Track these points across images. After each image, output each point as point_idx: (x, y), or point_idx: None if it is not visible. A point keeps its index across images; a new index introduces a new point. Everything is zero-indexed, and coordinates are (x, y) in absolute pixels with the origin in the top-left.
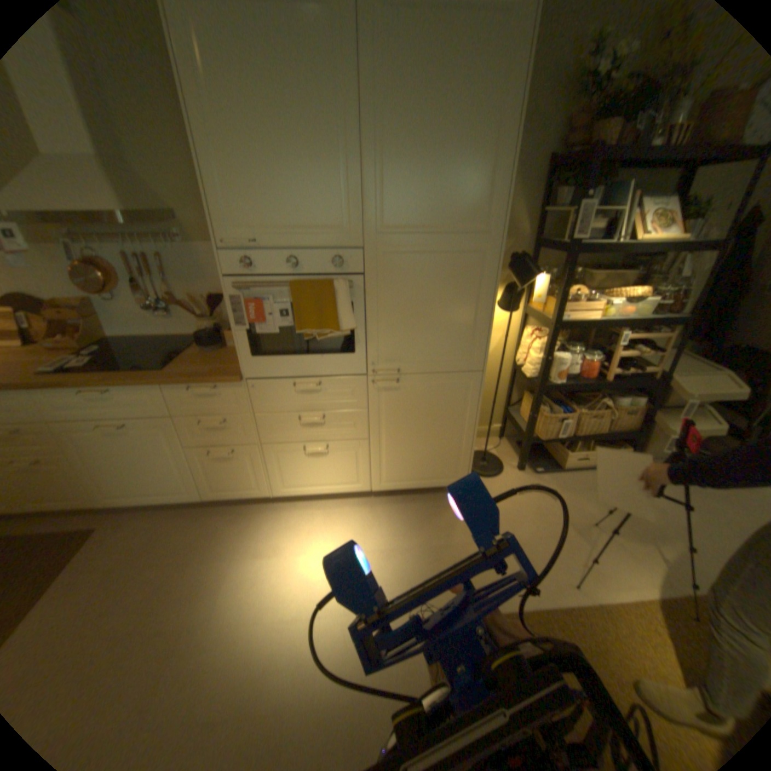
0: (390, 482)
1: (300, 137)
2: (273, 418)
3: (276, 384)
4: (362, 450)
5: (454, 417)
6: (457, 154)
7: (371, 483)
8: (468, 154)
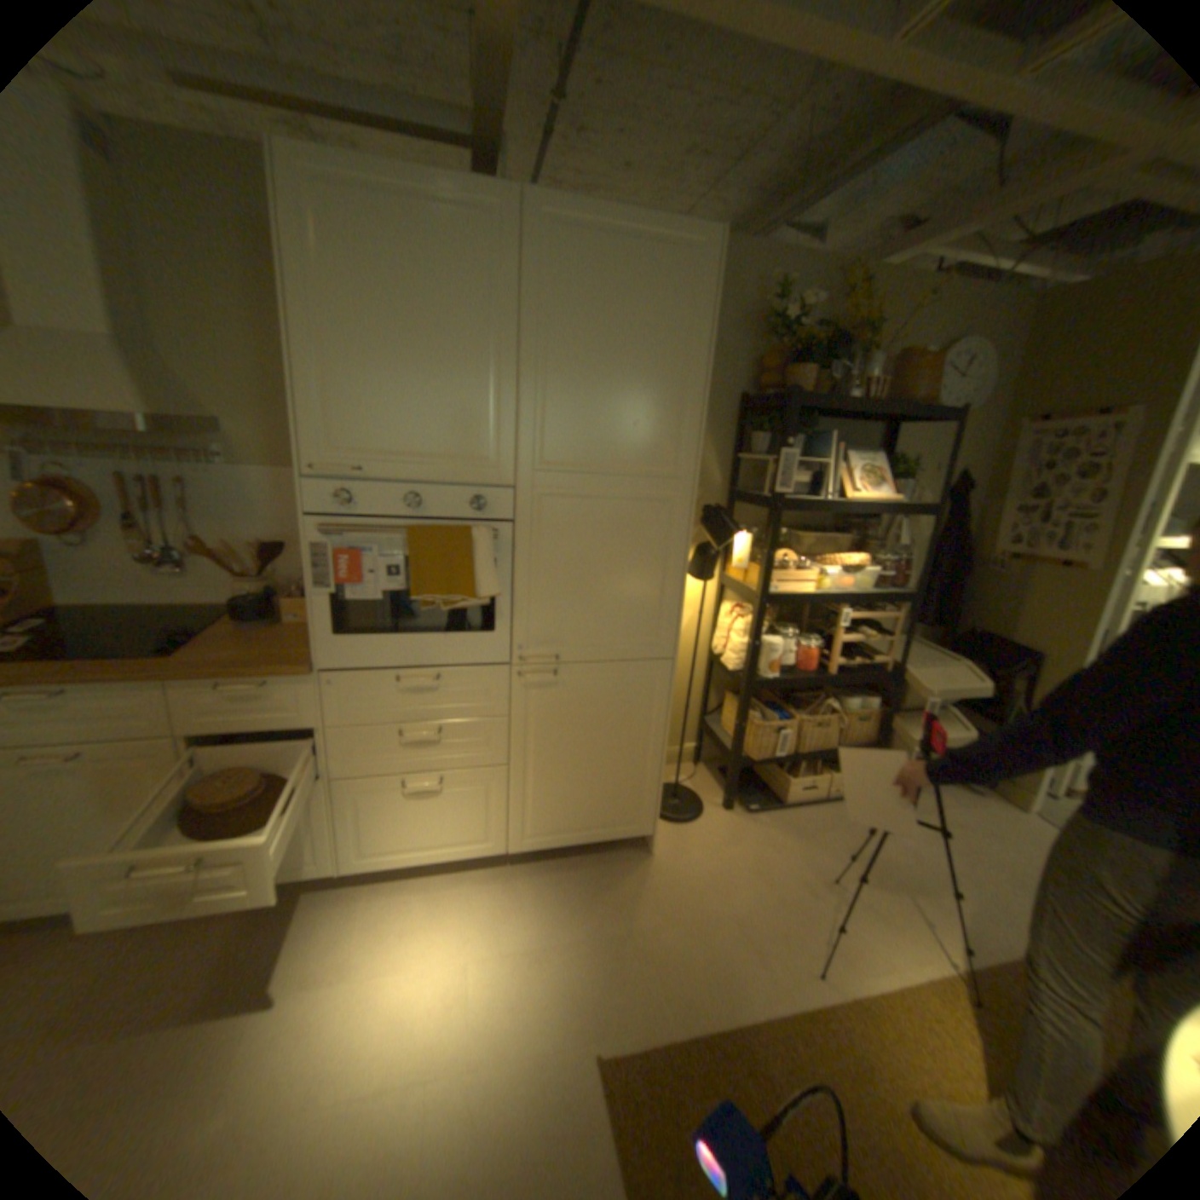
0: (538, 834)
1: (442, 346)
2: (358, 732)
3: (371, 677)
4: (498, 783)
5: (636, 725)
6: (638, 385)
7: (509, 838)
8: (651, 387)
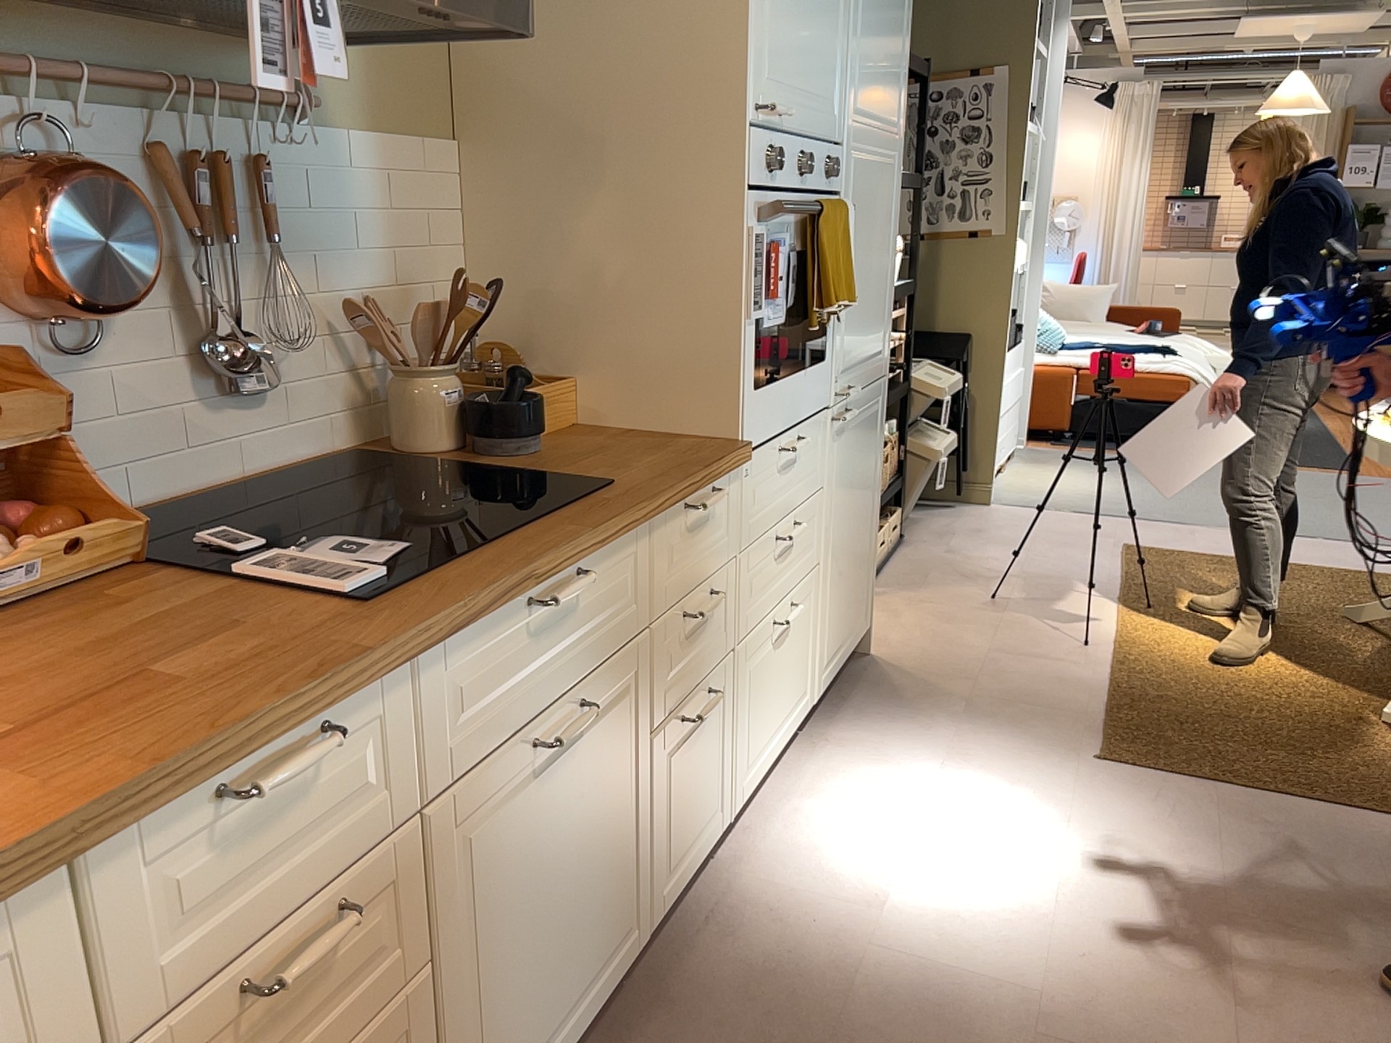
0: (828, 659)
1: None
2: (755, 550)
3: (766, 452)
4: (815, 592)
5: (871, 472)
6: (890, 20)
7: (815, 675)
8: (894, 22)
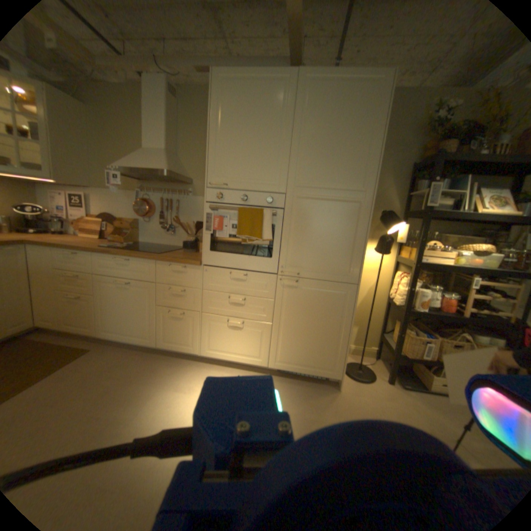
0: (282, 362)
1: (260, 134)
2: (213, 294)
3: (220, 270)
4: (266, 331)
5: (335, 317)
6: (346, 146)
7: (269, 359)
8: (352, 146)
